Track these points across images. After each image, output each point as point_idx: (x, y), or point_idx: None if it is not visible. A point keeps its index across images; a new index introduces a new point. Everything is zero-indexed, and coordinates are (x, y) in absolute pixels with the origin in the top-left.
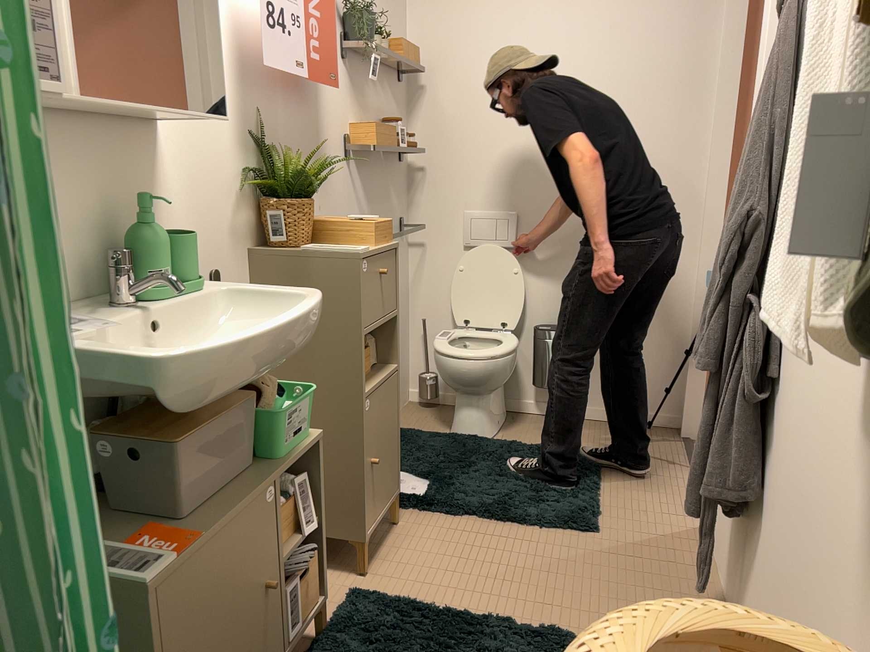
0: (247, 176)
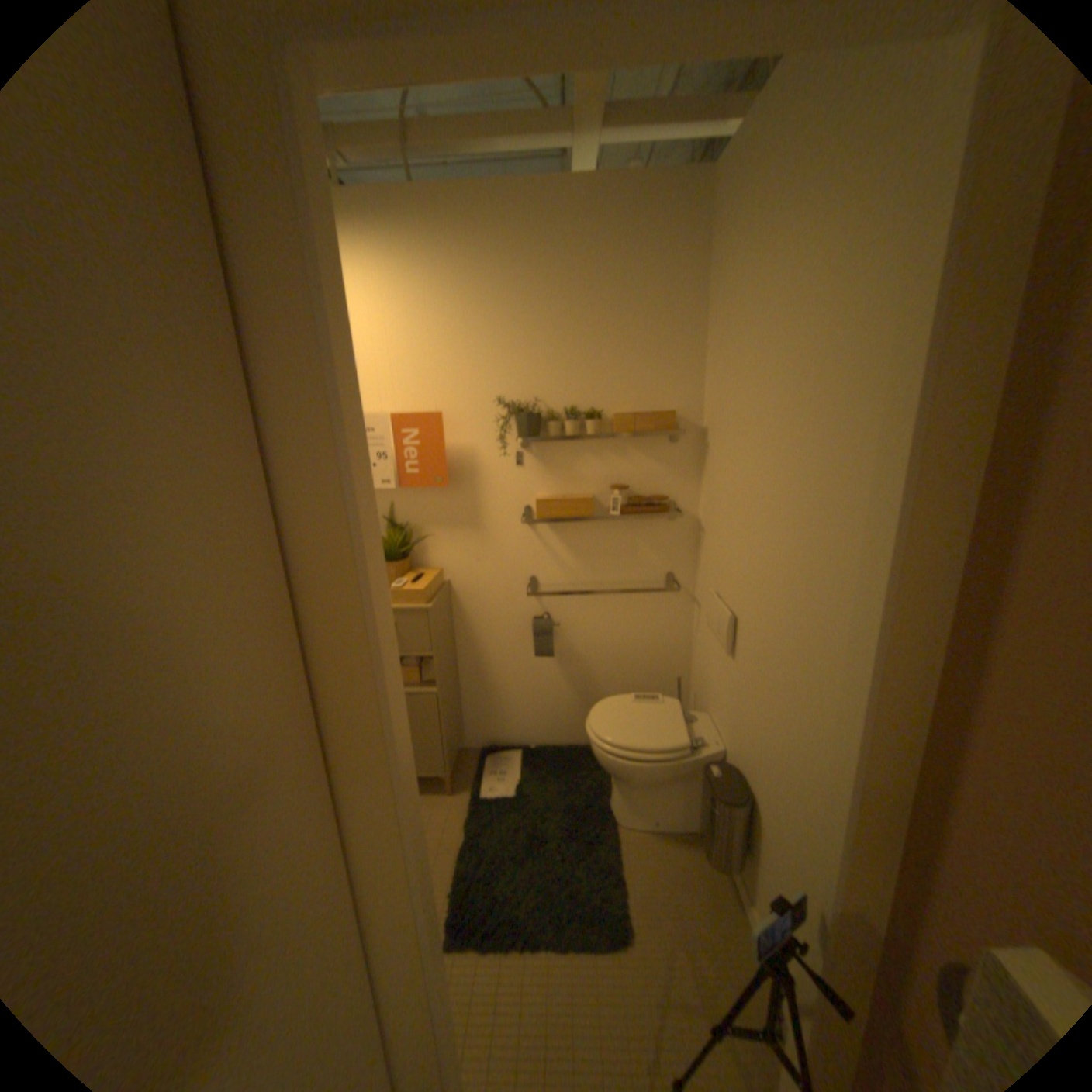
0: None
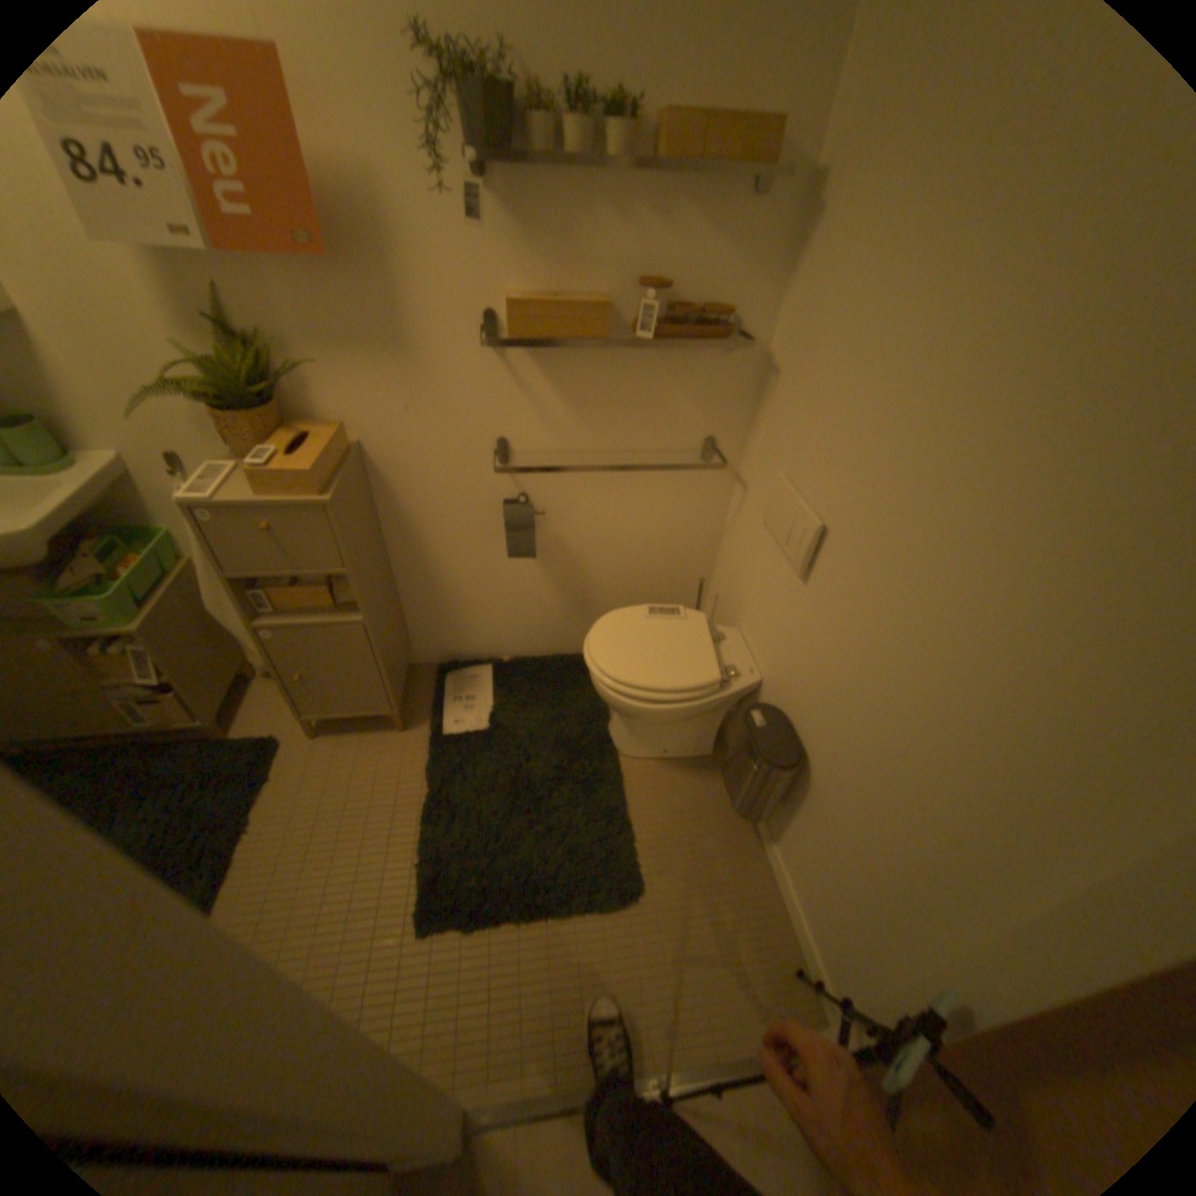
0: (184, 360)
